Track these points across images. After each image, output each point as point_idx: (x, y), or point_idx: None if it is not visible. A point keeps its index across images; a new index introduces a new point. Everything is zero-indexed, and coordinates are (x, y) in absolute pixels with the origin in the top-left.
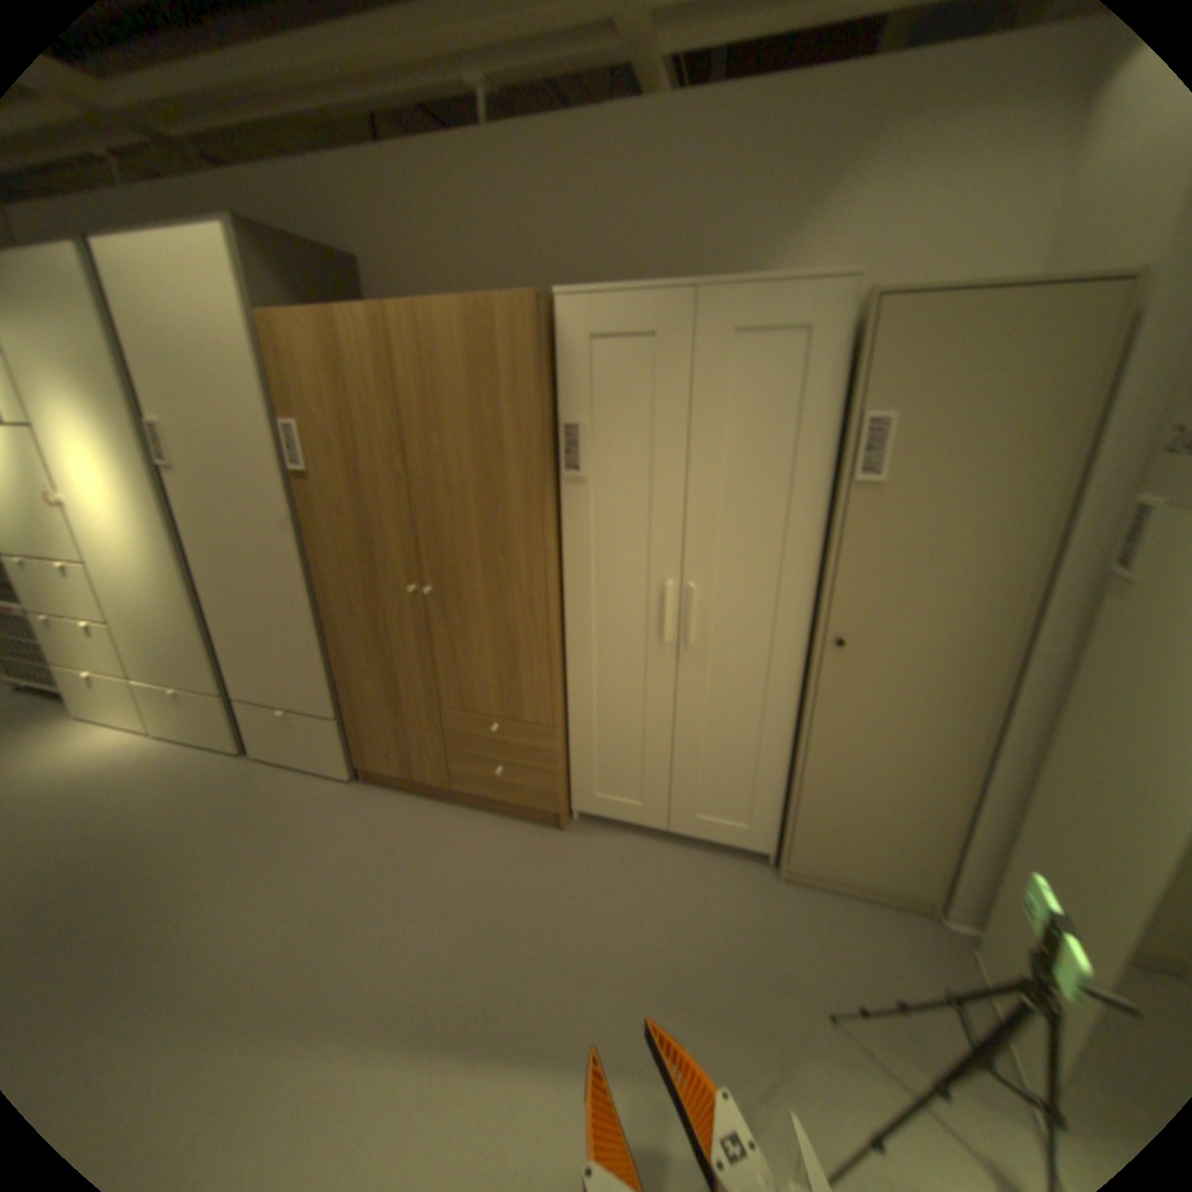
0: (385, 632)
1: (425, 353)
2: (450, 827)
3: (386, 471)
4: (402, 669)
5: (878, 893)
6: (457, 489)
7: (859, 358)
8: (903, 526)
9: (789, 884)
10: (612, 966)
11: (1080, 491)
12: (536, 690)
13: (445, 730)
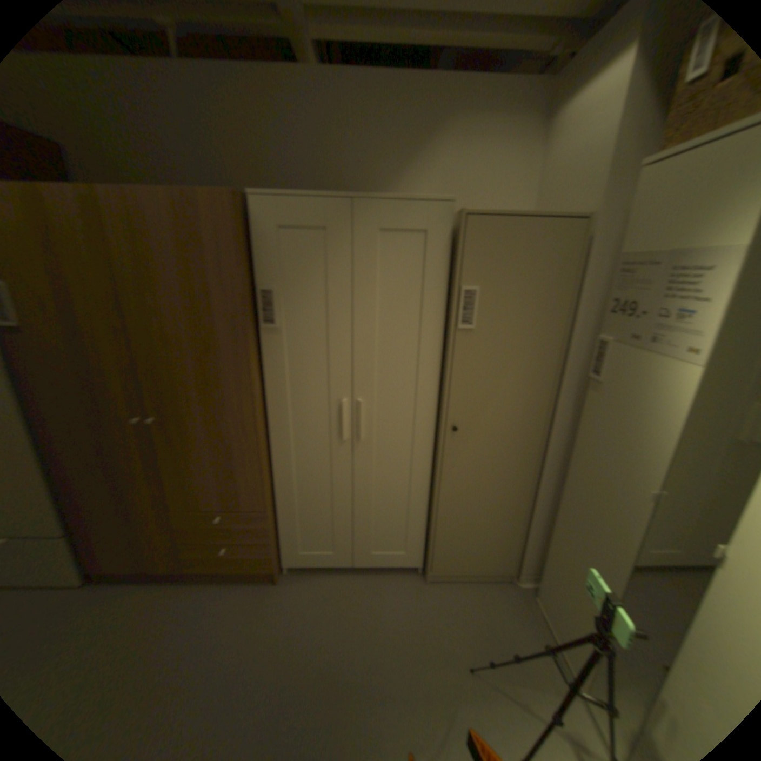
0: (102, 457)
1: (128, 227)
2: (177, 605)
3: (94, 324)
4: (121, 485)
5: (480, 575)
6: (165, 338)
7: (453, 252)
8: (483, 355)
9: (429, 583)
10: (322, 683)
11: (569, 332)
12: (245, 486)
13: (166, 528)
